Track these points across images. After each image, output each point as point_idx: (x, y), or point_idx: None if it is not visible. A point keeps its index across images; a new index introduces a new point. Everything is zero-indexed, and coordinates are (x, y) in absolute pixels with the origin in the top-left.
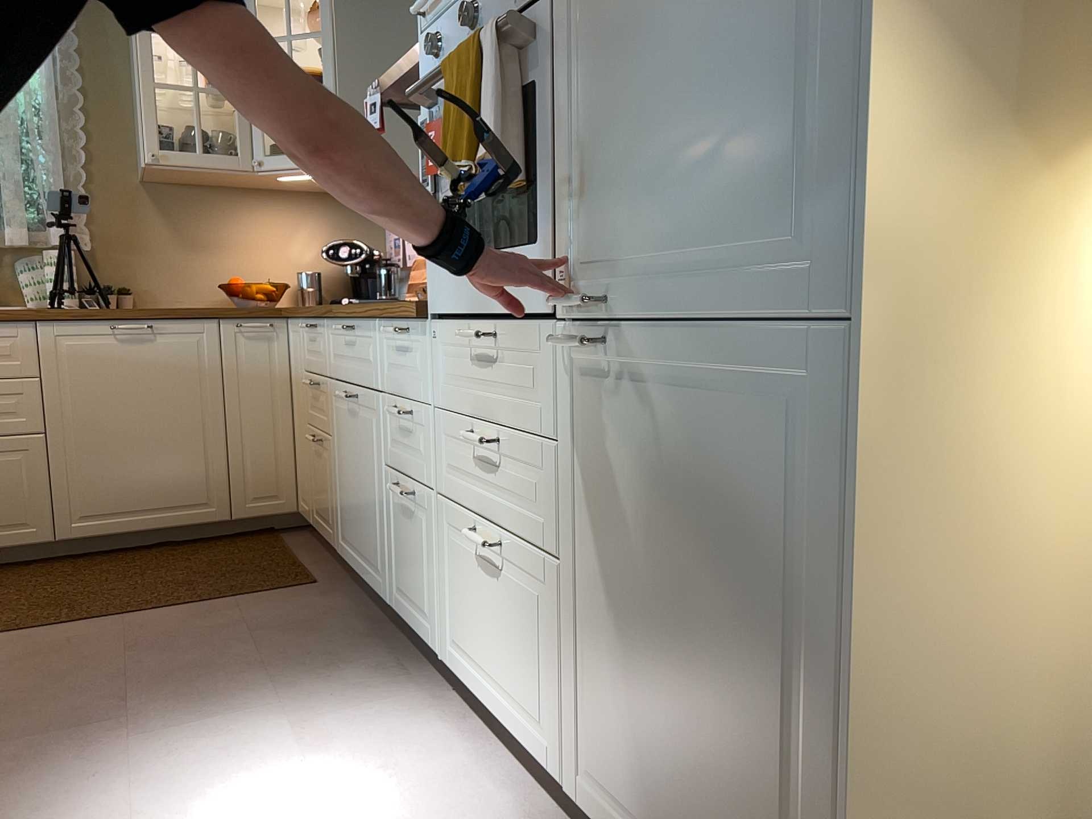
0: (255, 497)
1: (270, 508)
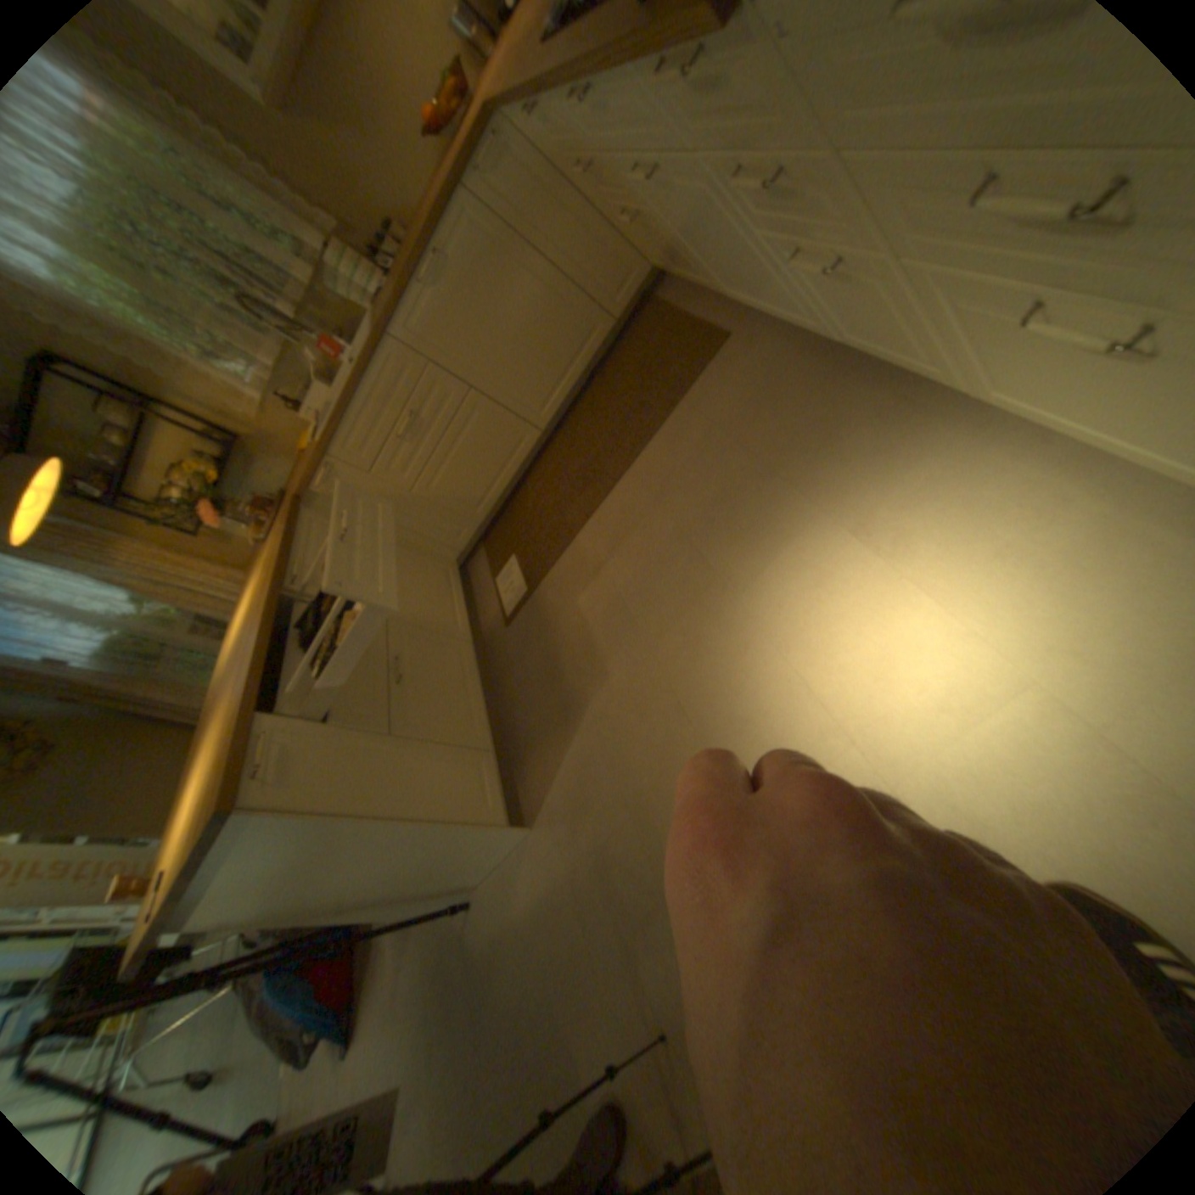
0: (617, 288)
1: (633, 284)
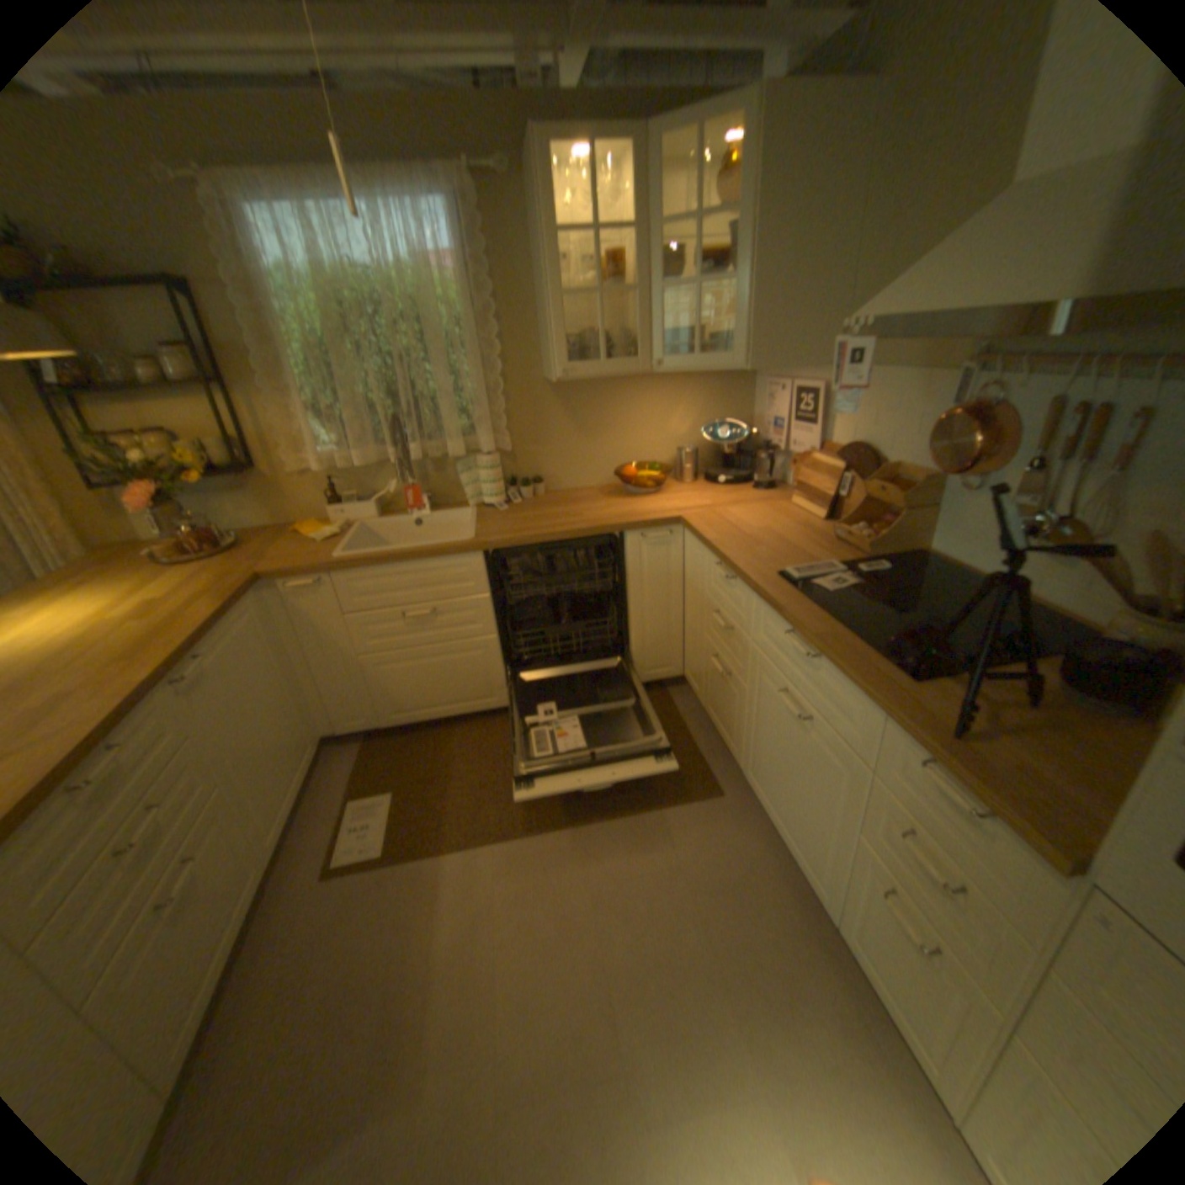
0: (651, 669)
1: (661, 676)
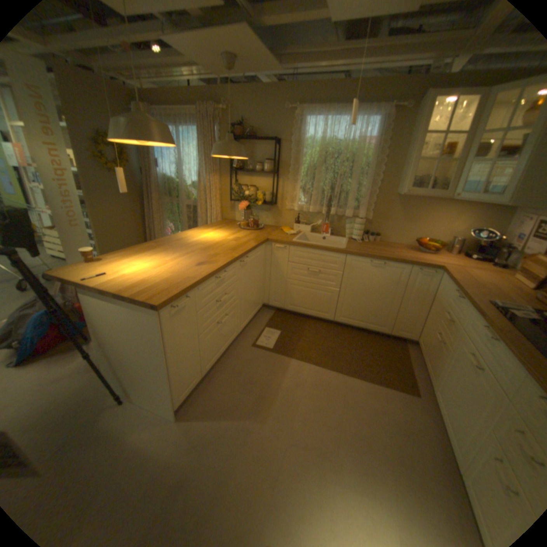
0: (403, 331)
1: (407, 336)
